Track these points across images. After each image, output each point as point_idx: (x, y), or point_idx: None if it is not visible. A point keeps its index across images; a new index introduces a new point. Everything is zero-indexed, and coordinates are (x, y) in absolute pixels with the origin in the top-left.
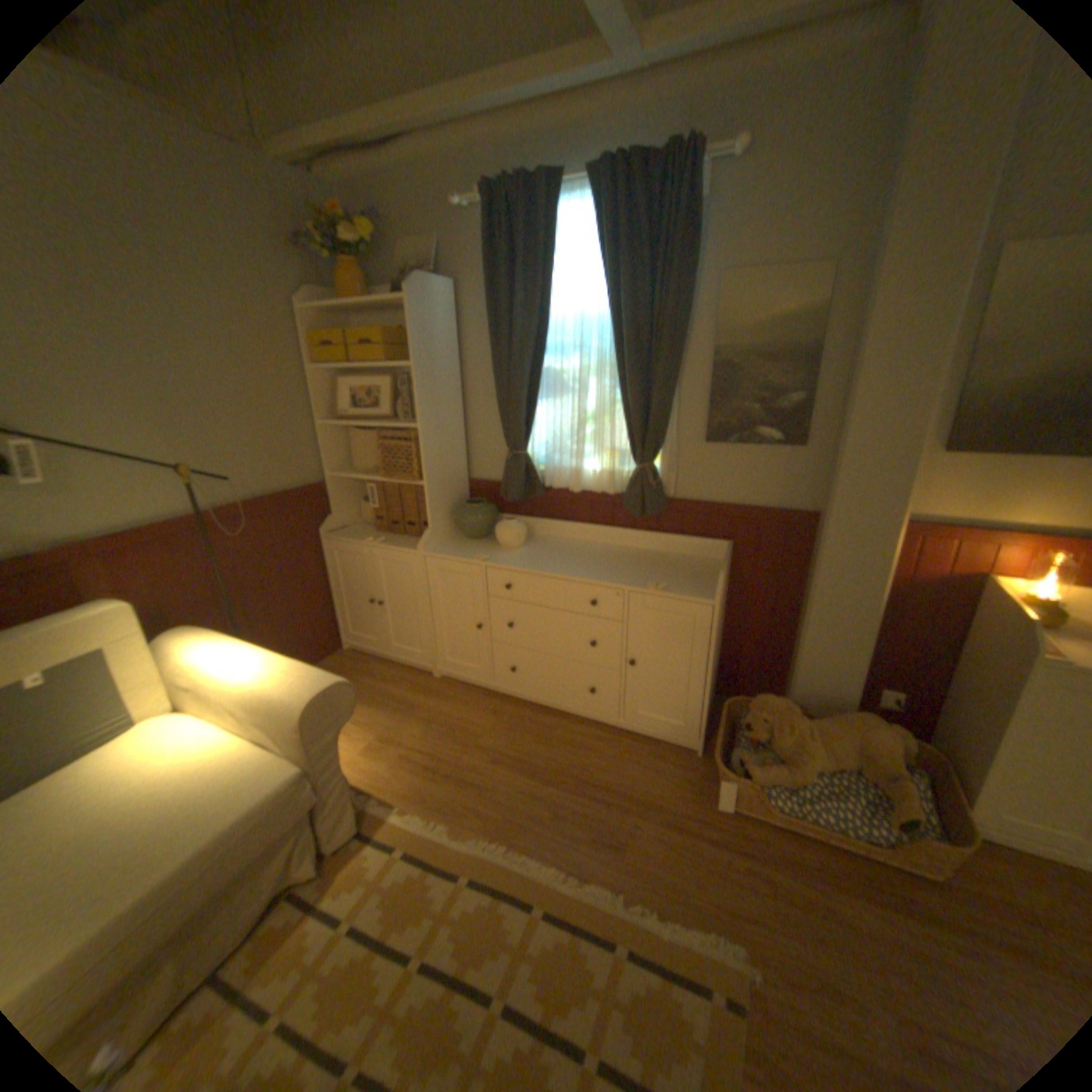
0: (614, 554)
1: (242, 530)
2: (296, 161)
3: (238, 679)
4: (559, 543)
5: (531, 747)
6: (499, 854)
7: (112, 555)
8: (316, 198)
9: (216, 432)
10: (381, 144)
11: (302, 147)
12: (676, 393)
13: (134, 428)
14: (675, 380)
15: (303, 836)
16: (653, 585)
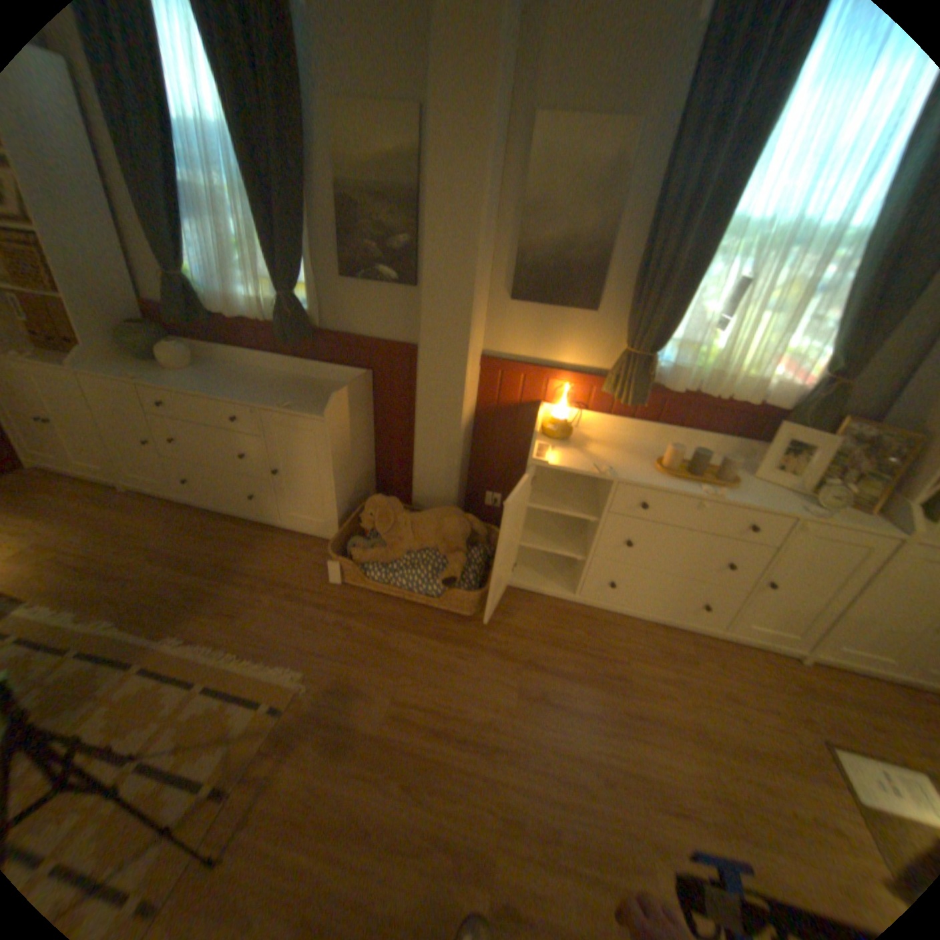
0: (271, 379)
1: None
2: None
3: None
4: (226, 368)
5: (192, 546)
6: (120, 631)
7: None
8: None
9: None
10: None
11: None
12: (305, 224)
13: None
14: (297, 209)
15: None
16: (279, 404)
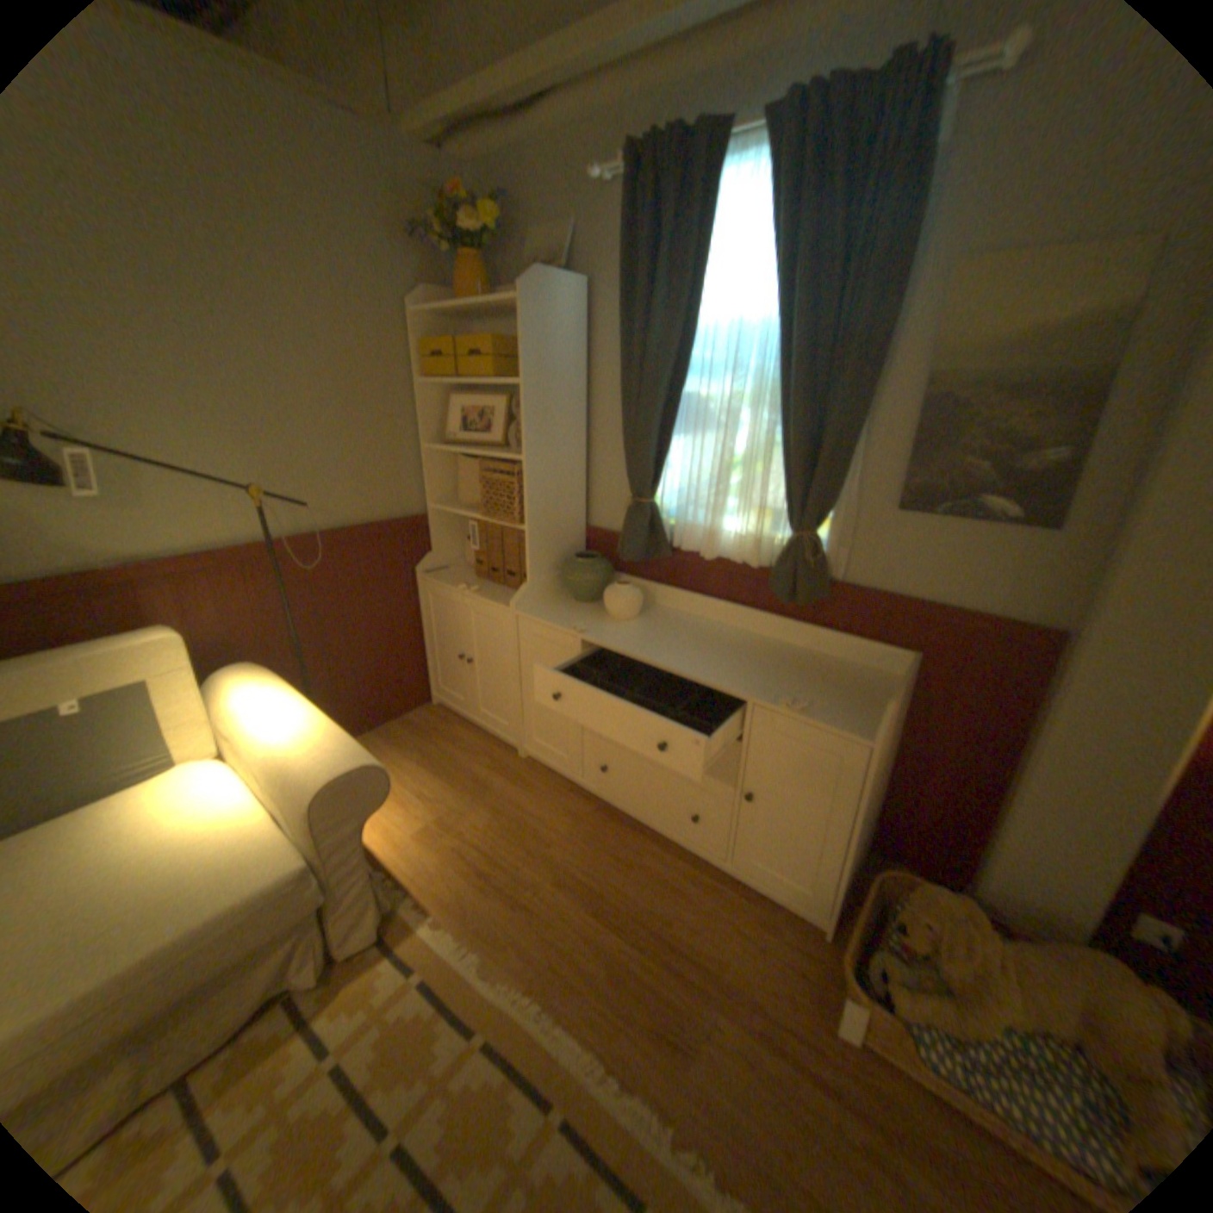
0: (749, 646)
1: (327, 561)
2: (431, 138)
3: (267, 739)
4: (682, 621)
5: (608, 874)
6: (531, 1015)
7: (180, 578)
8: (444, 180)
9: (305, 451)
10: (522, 107)
11: (435, 118)
12: (862, 436)
13: (213, 441)
14: (862, 418)
15: (306, 938)
16: (789, 702)
